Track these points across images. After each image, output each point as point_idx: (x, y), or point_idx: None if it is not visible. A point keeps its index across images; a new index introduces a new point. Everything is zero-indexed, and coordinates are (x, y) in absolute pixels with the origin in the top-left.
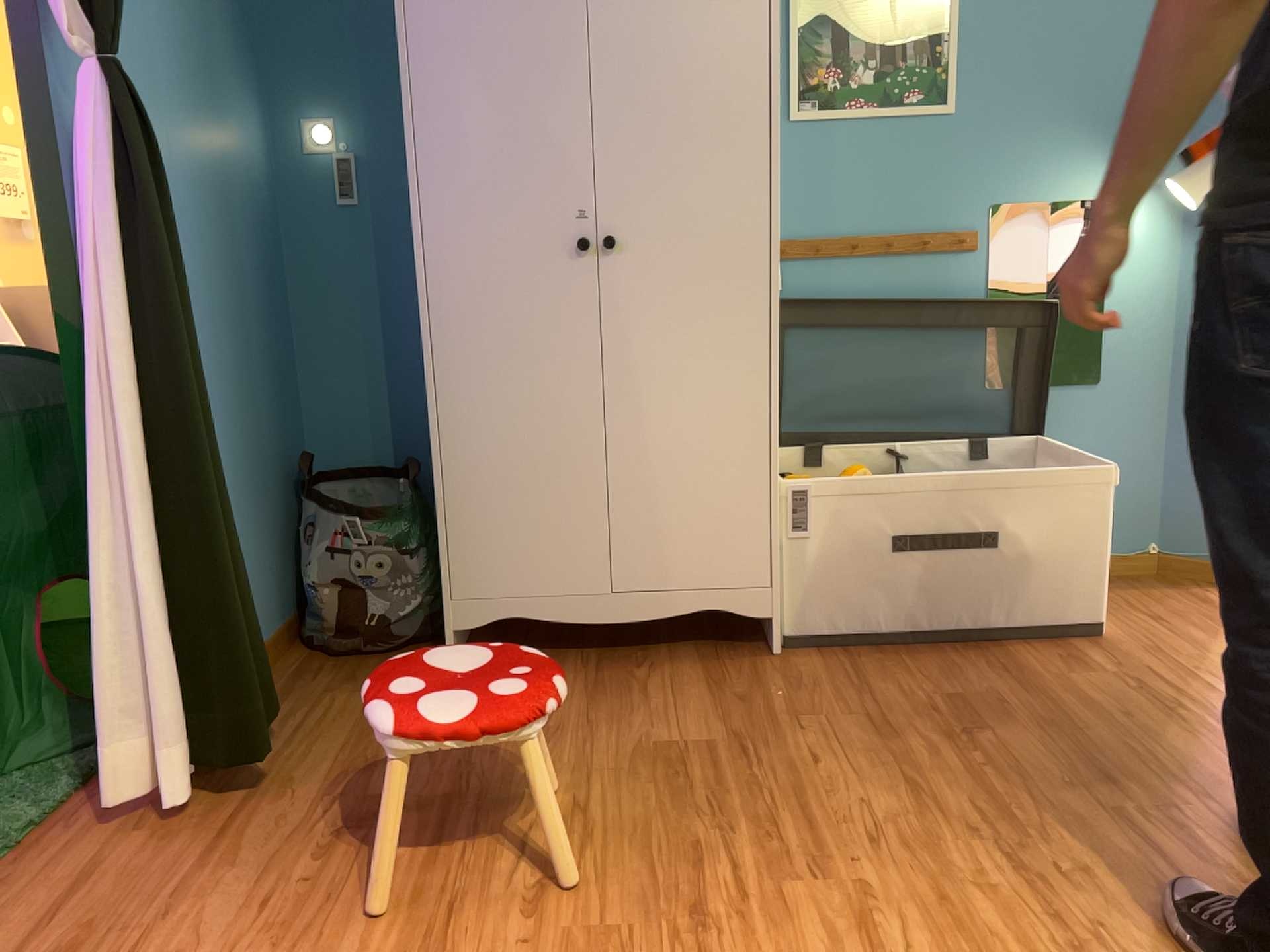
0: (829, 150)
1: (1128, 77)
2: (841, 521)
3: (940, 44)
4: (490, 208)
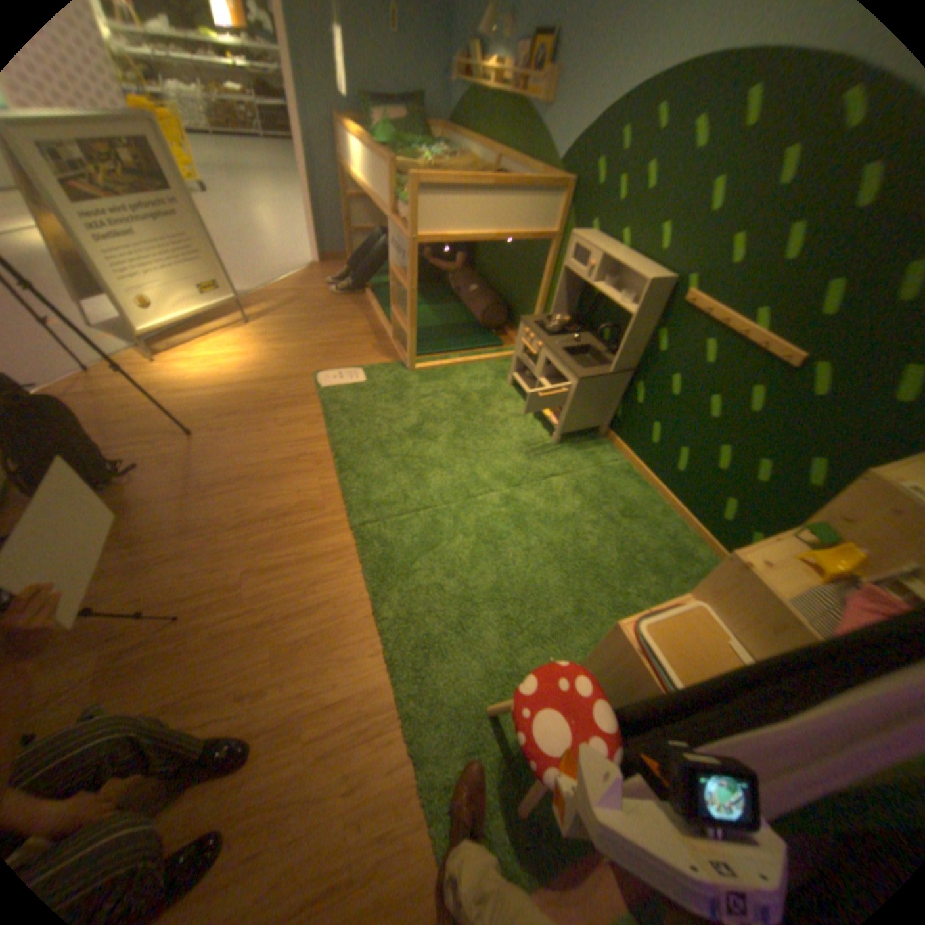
0: None
1: None
2: None
3: None
4: None
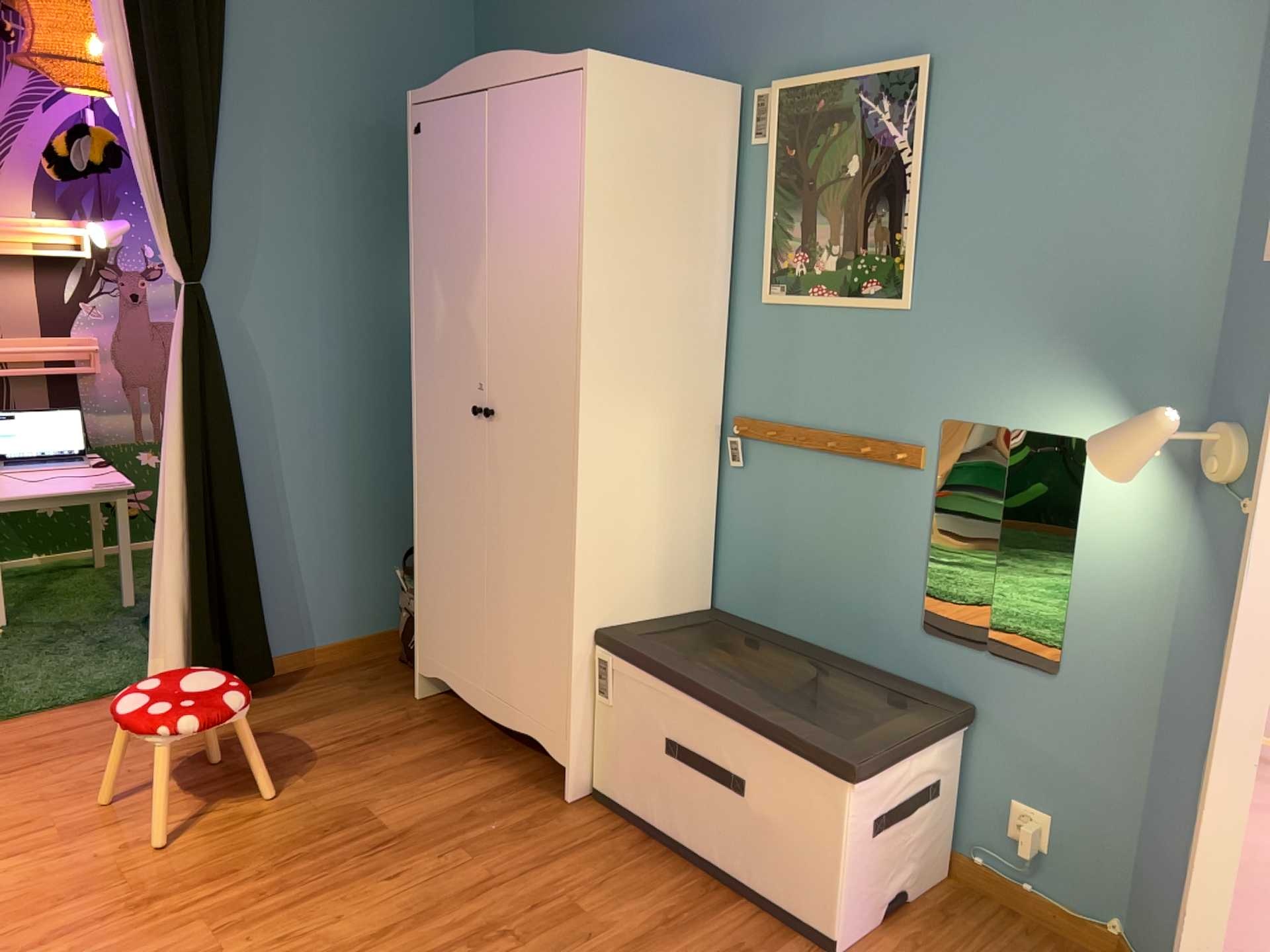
0: (795, 334)
1: (1124, 281)
2: (633, 709)
3: (899, 230)
4: (442, 371)
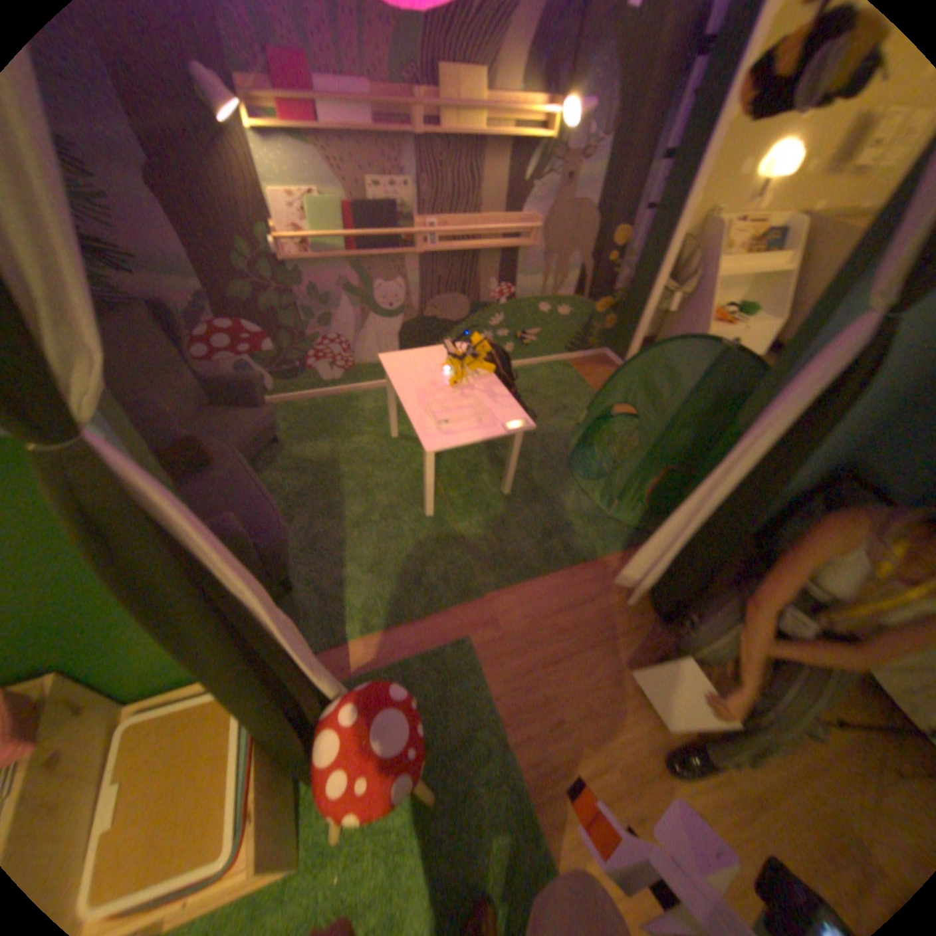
0: None
1: None
2: None
3: None
4: None
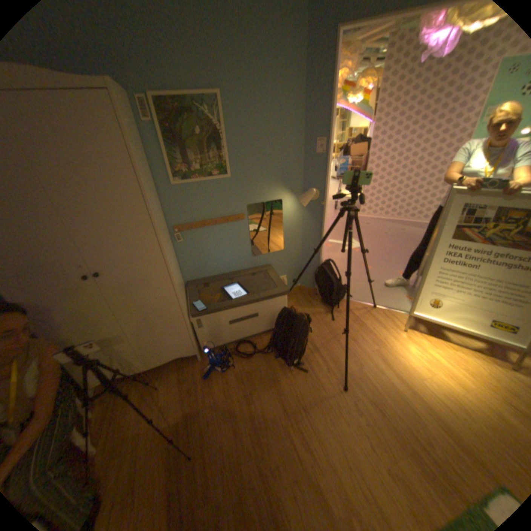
0: (189, 193)
1: (284, 160)
2: (213, 323)
3: (222, 153)
4: (36, 271)
